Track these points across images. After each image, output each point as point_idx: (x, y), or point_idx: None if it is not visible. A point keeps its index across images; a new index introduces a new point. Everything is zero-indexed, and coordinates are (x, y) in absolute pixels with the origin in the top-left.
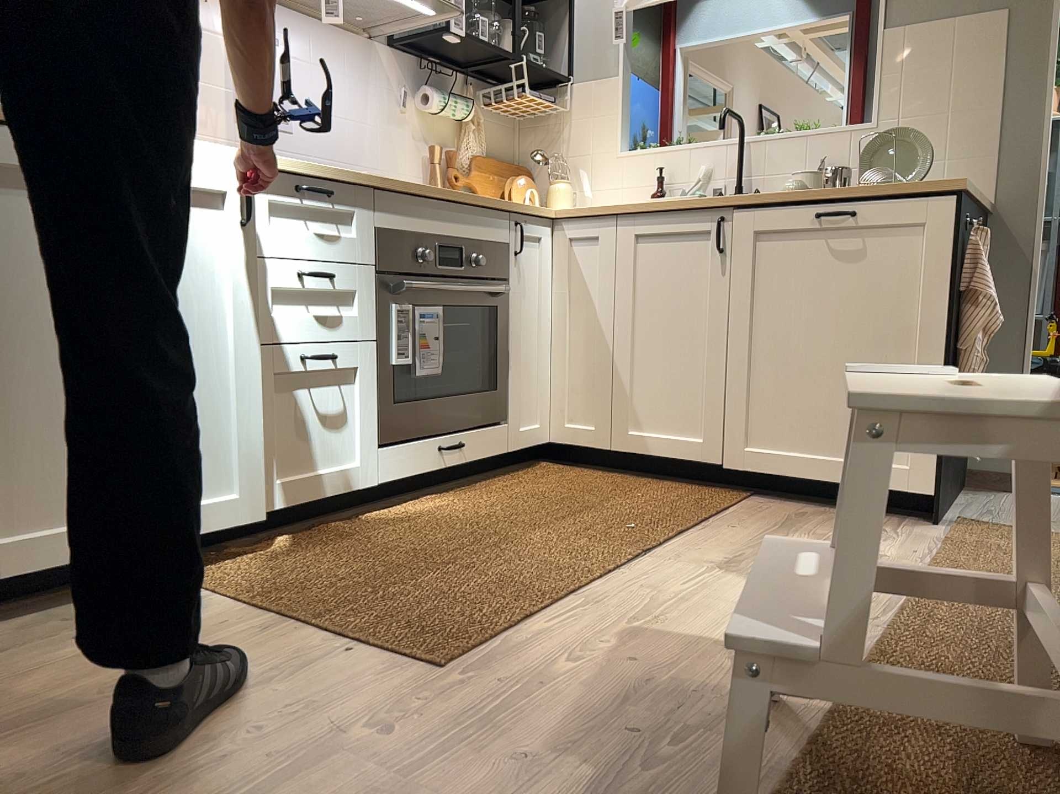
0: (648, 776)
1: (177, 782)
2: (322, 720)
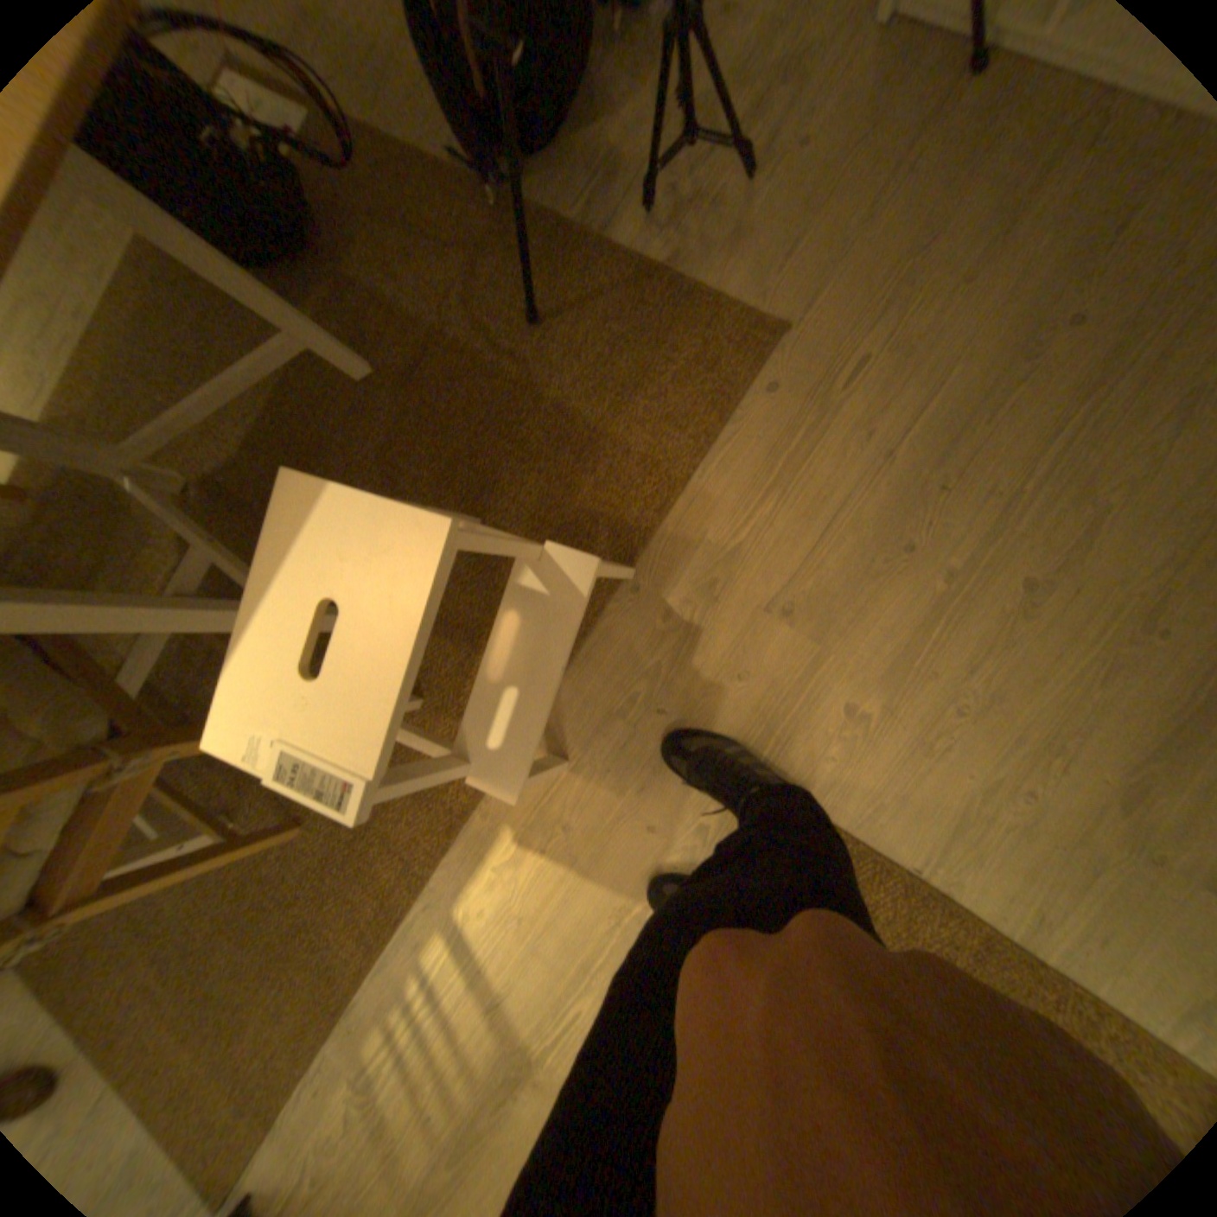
0: (660, 660)
1: (1000, 643)
2: (913, 729)
